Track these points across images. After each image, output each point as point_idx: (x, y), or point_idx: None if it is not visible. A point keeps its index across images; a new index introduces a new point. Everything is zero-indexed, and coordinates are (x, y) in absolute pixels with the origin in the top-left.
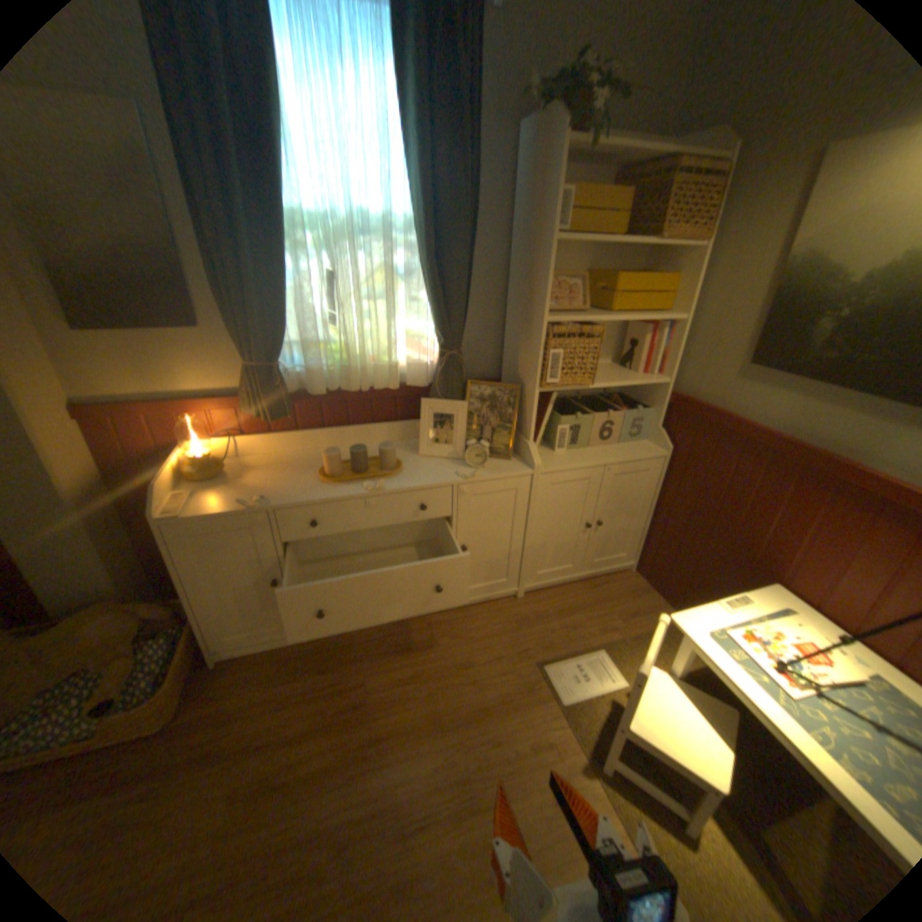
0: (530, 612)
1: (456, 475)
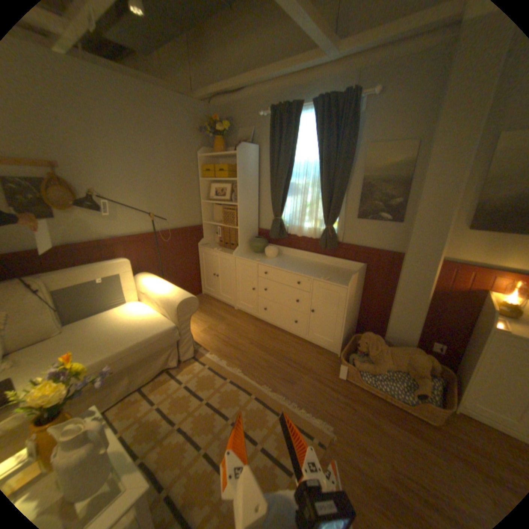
0: None
1: None
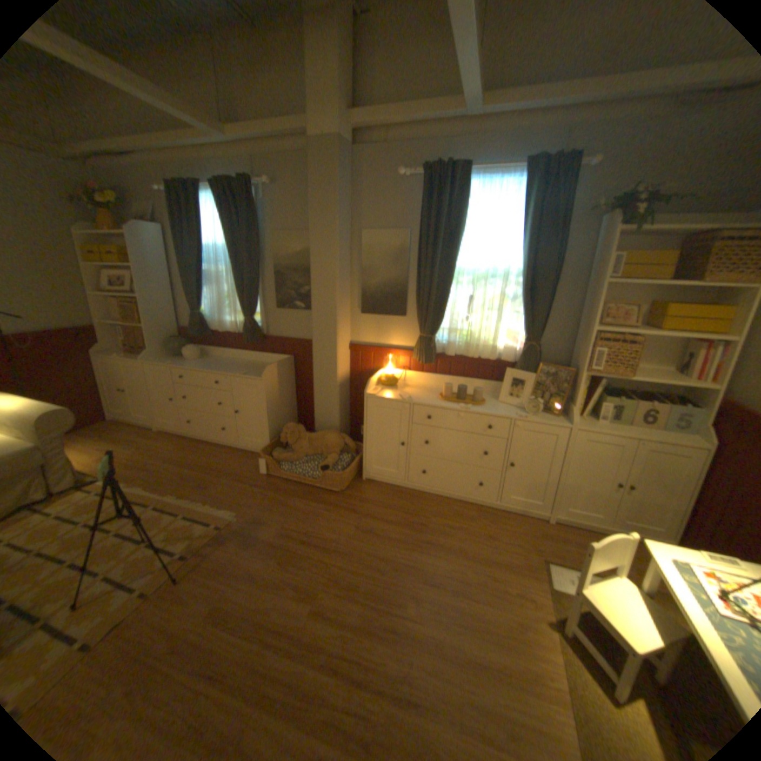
0: (556, 535)
1: (516, 415)
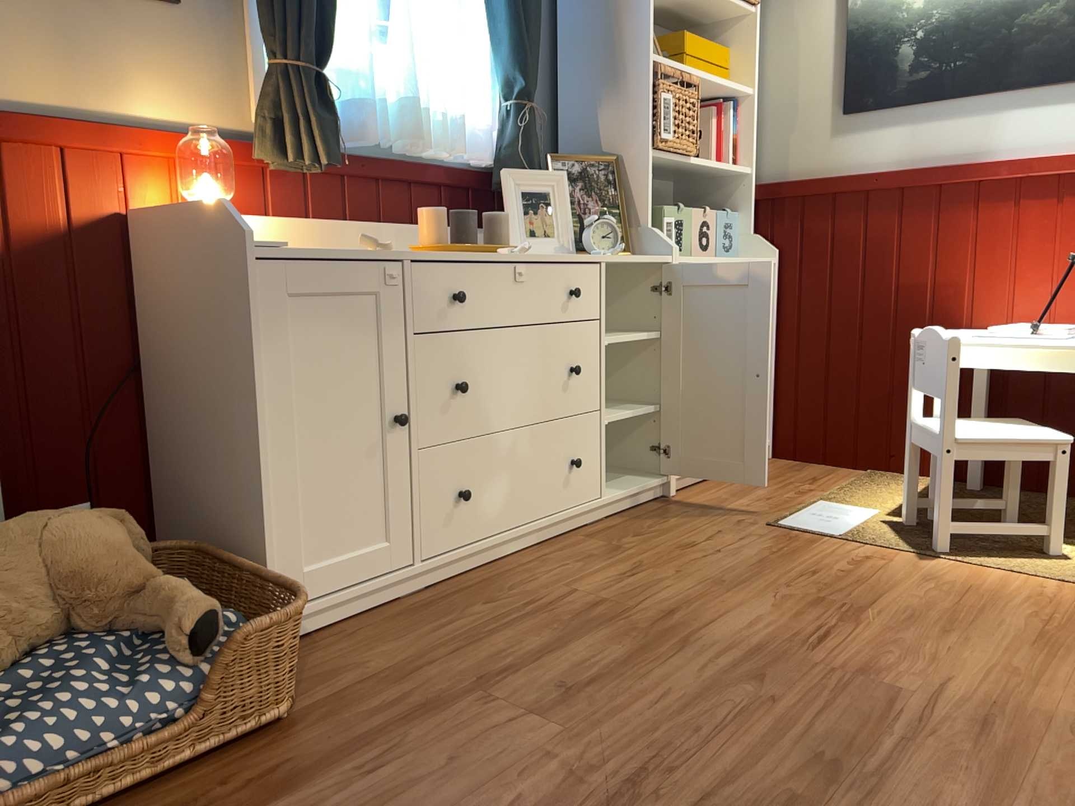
0: (700, 501)
1: (596, 253)
